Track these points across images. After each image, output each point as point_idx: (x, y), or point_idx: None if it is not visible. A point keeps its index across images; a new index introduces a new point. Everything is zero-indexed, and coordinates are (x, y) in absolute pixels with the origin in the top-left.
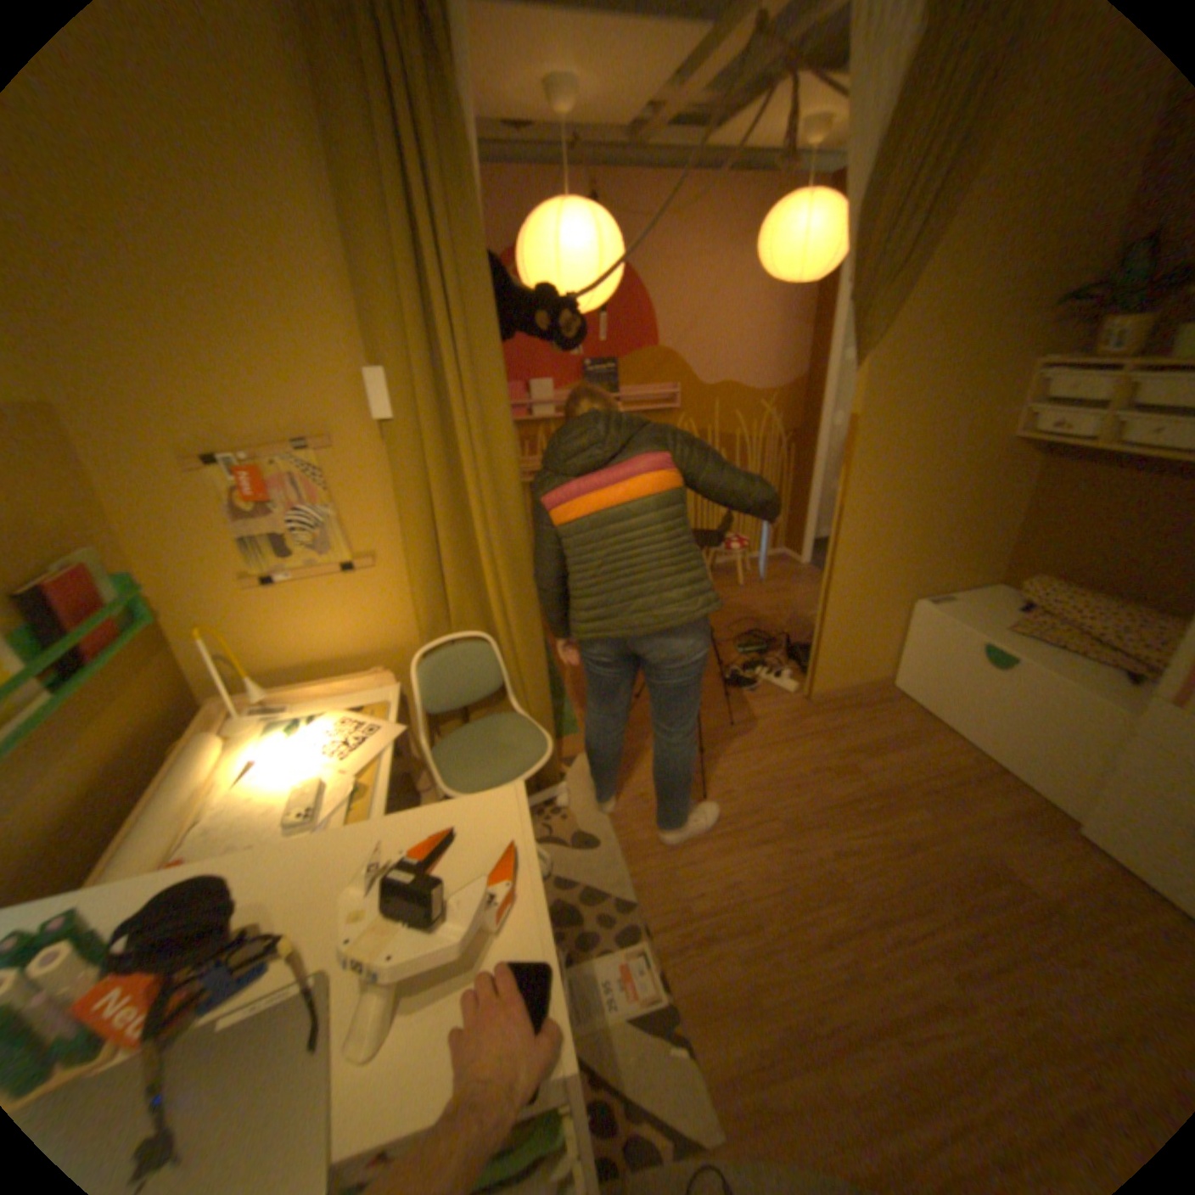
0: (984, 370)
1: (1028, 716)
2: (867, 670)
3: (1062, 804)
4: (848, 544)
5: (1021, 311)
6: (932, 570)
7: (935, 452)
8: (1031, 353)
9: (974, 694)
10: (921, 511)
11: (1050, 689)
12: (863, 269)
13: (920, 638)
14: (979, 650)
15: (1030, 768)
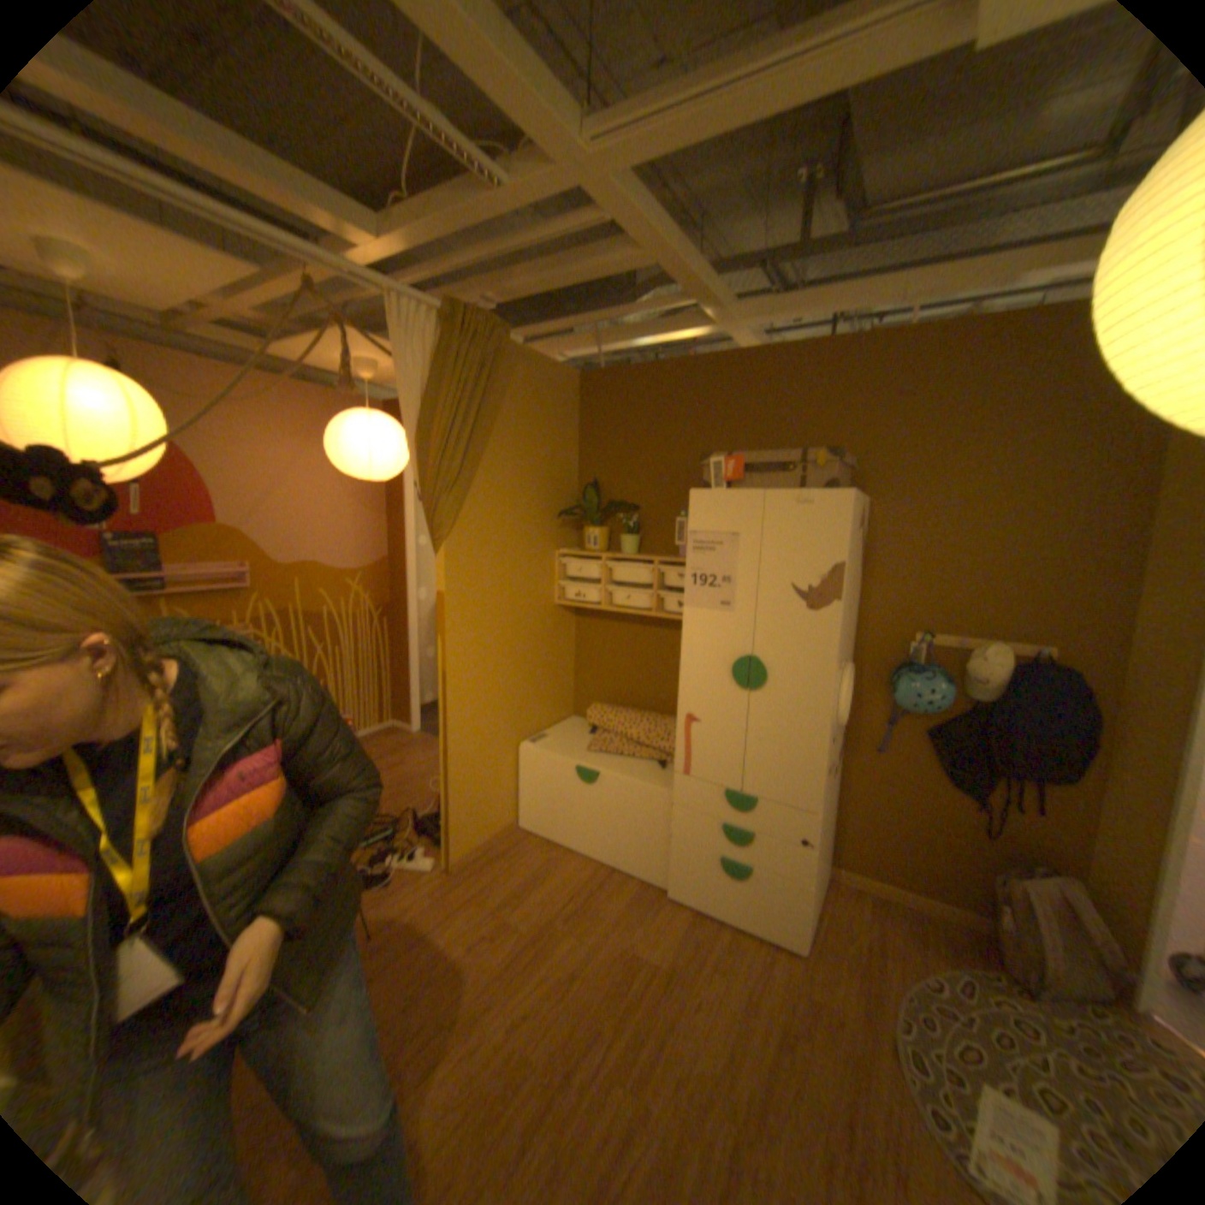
0: (525, 559)
1: (614, 817)
2: (493, 822)
3: (651, 881)
4: (454, 706)
5: (538, 521)
6: (524, 715)
7: (506, 620)
8: (550, 548)
9: (577, 813)
10: (506, 668)
11: (621, 790)
12: (425, 480)
13: (528, 777)
14: (571, 774)
15: (626, 861)
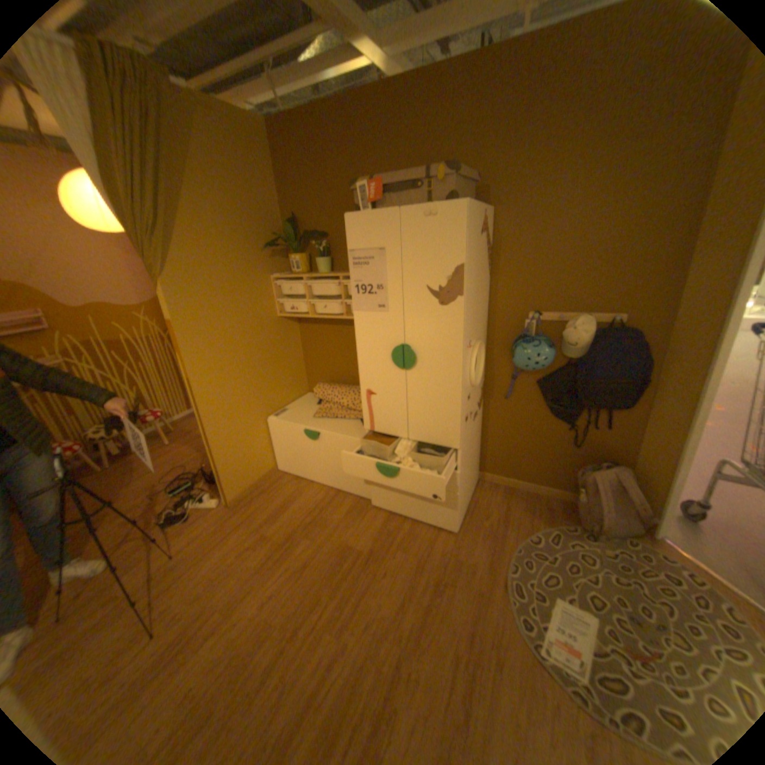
0: (244, 285)
1: (334, 459)
2: (257, 469)
3: (362, 495)
4: (204, 401)
5: (249, 252)
6: (268, 398)
7: (237, 333)
8: (266, 274)
9: (311, 458)
10: (245, 368)
11: (335, 442)
12: (128, 227)
13: (277, 438)
14: (303, 434)
15: (345, 484)
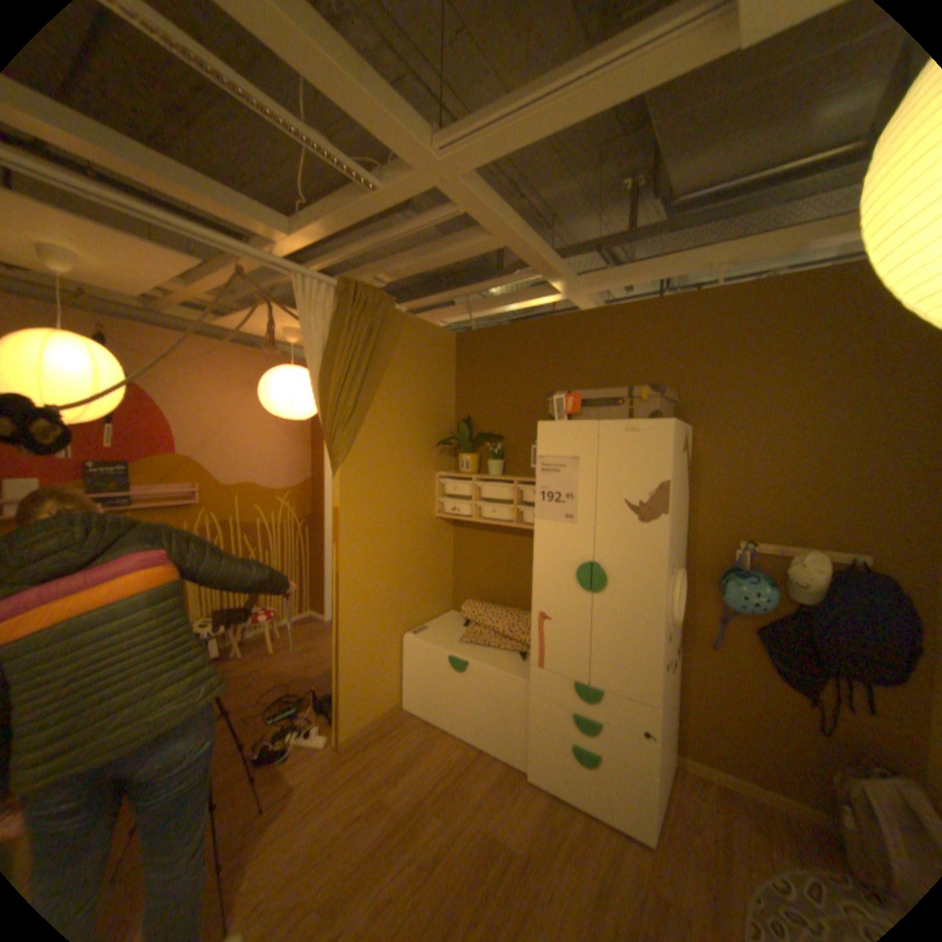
0: (410, 479)
1: (481, 703)
2: (380, 703)
3: (514, 763)
4: (347, 602)
5: (421, 448)
6: (409, 610)
7: (393, 529)
8: (432, 470)
9: (450, 697)
10: (393, 569)
11: (487, 678)
12: (326, 417)
13: (410, 664)
14: (446, 662)
15: (492, 743)
